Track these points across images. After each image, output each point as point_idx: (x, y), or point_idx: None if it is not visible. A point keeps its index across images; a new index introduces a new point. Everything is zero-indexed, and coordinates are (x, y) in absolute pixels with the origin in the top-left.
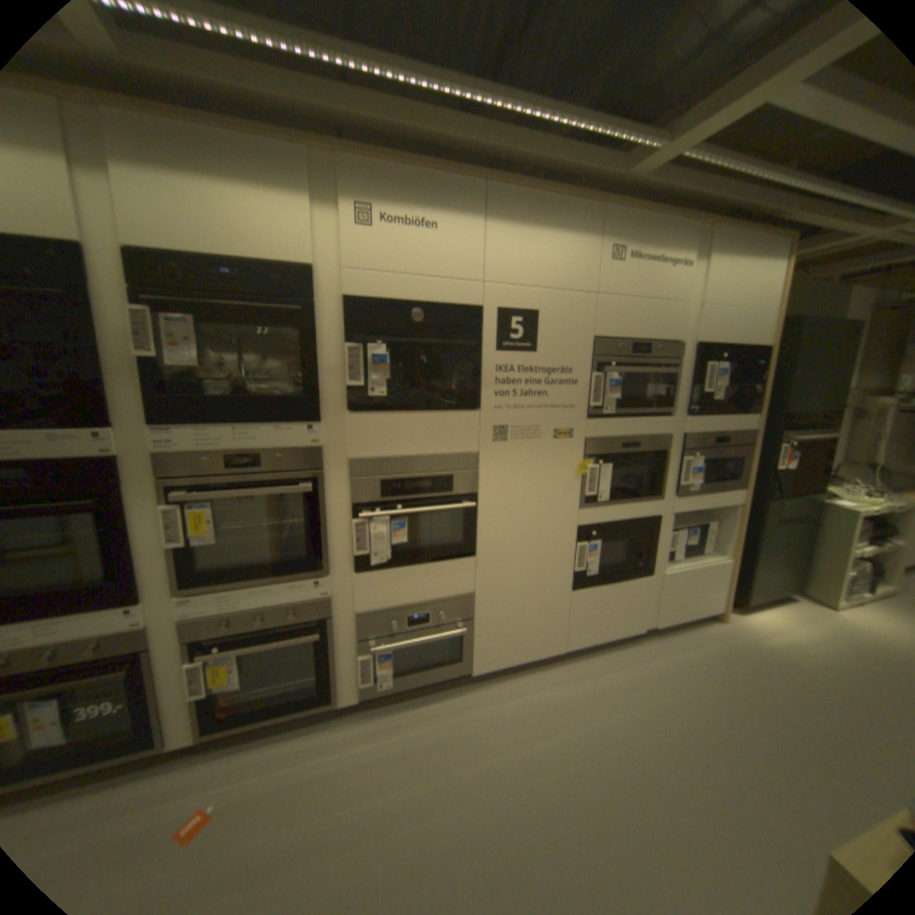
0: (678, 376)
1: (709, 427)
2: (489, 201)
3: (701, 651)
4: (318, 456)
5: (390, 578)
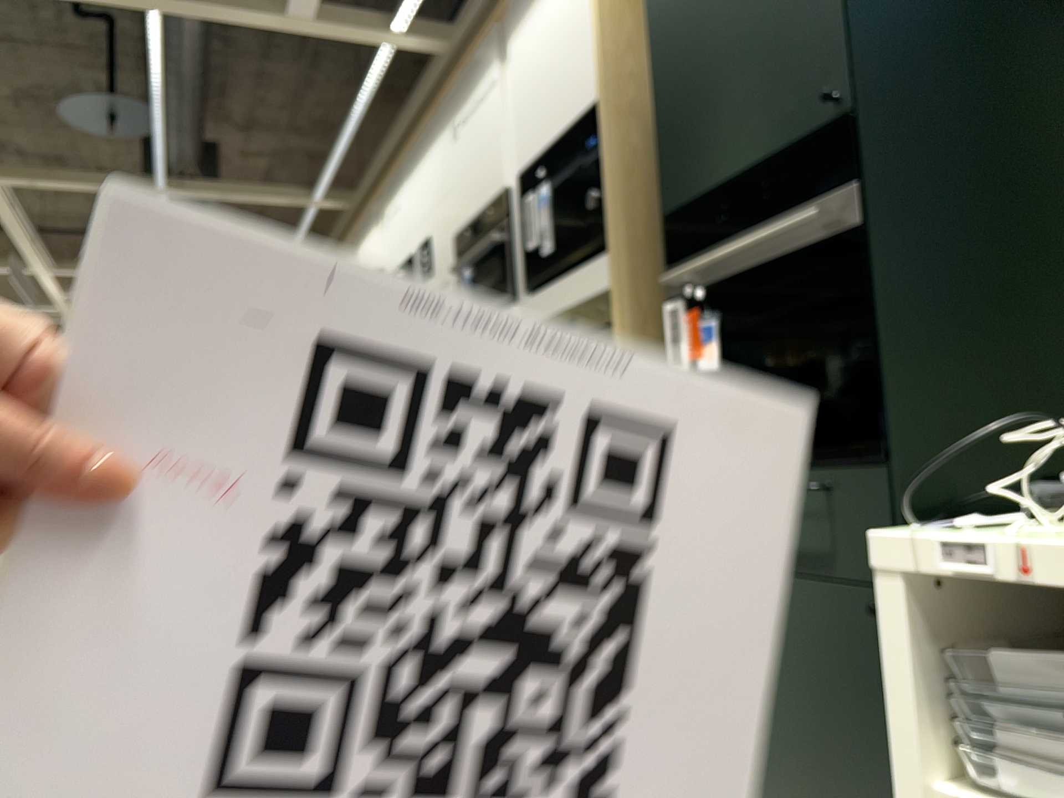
0: (508, 241)
1: (550, 306)
2: (409, 165)
3: None
4: None
5: None
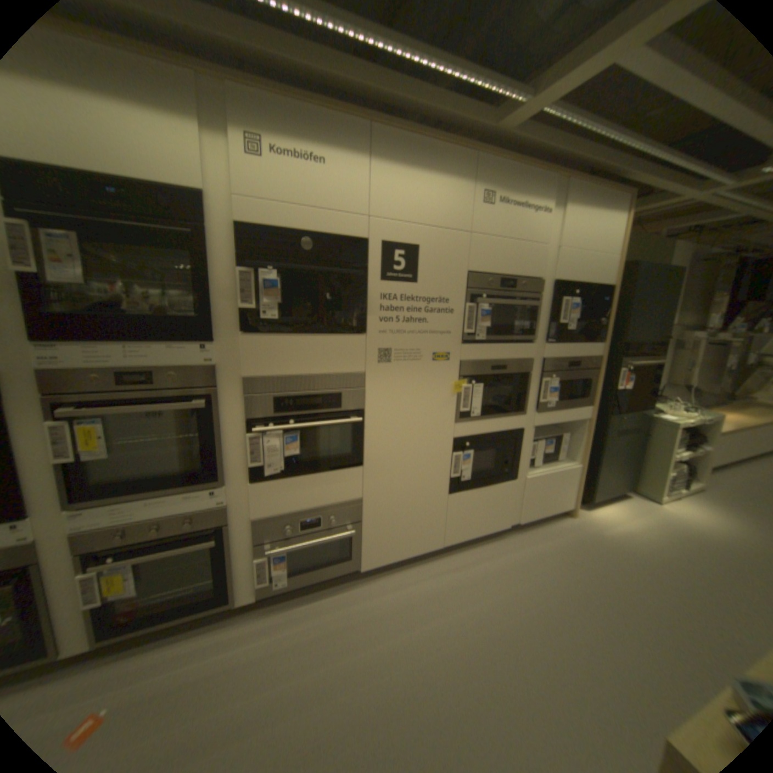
0: (537, 308)
1: (563, 352)
2: (373, 142)
3: (555, 541)
4: (211, 374)
5: (283, 487)
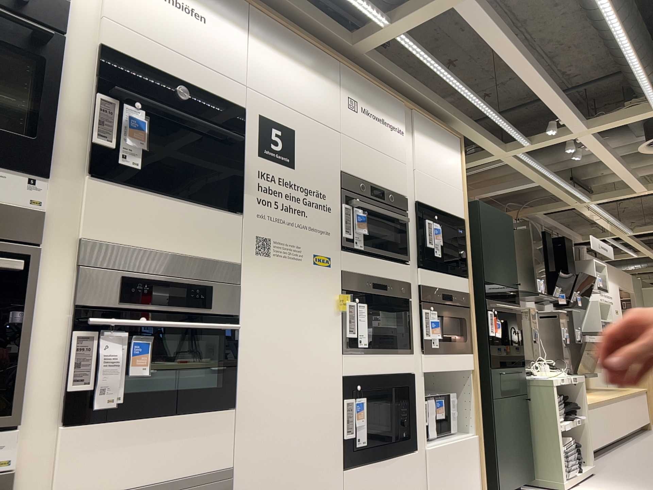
0: (406, 226)
1: (435, 282)
2: (252, 23)
3: None
4: (36, 224)
5: (118, 437)
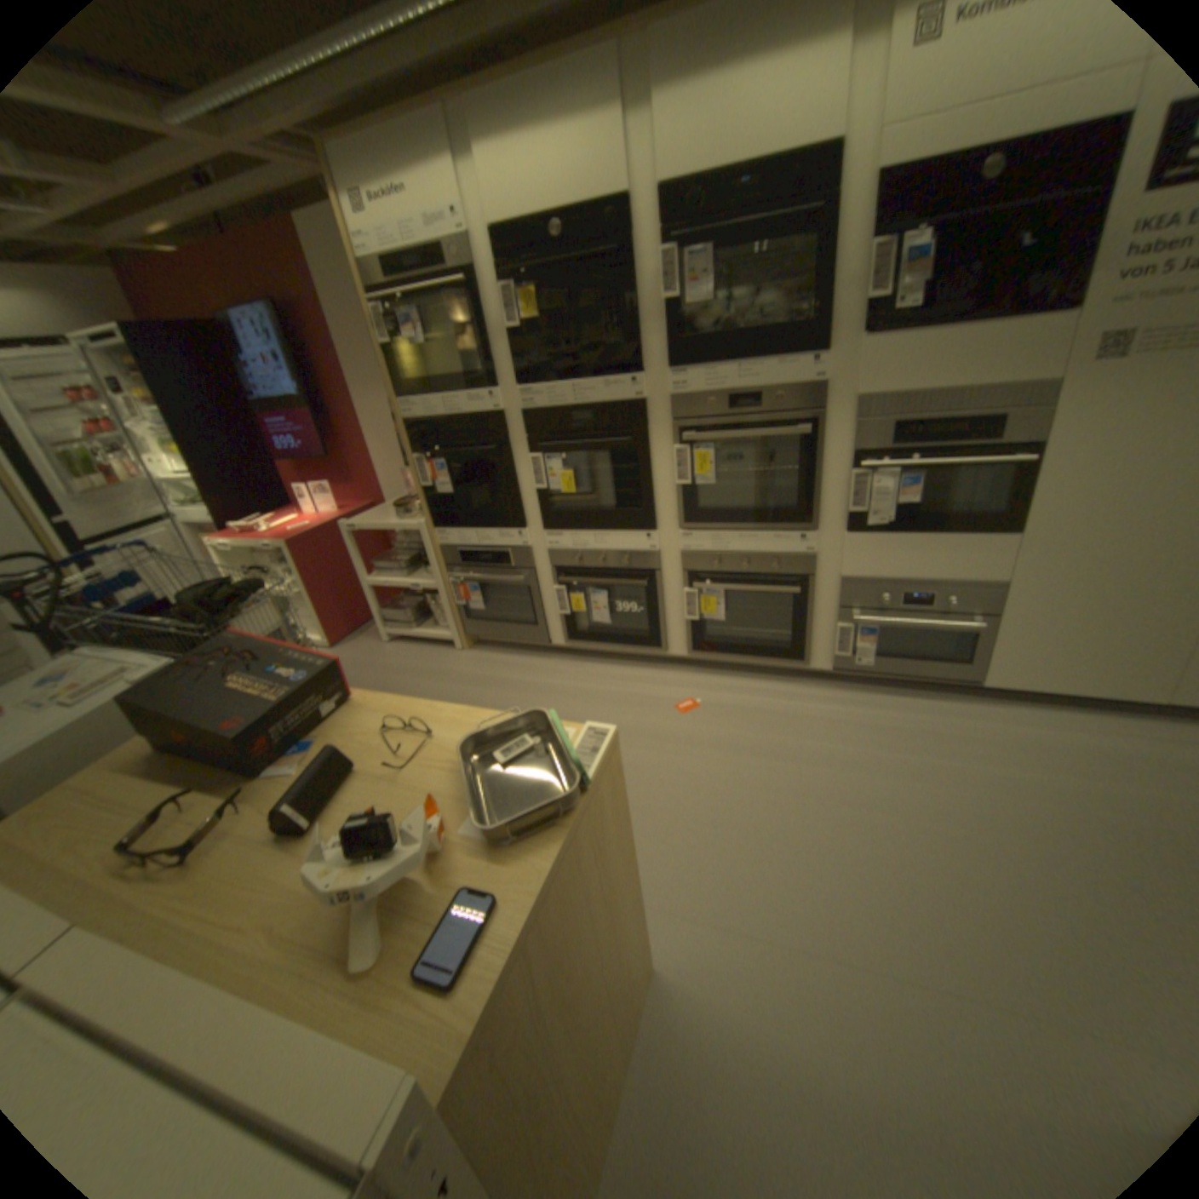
0: None
1: None
2: None
3: None
4: (820, 392)
5: (889, 543)
